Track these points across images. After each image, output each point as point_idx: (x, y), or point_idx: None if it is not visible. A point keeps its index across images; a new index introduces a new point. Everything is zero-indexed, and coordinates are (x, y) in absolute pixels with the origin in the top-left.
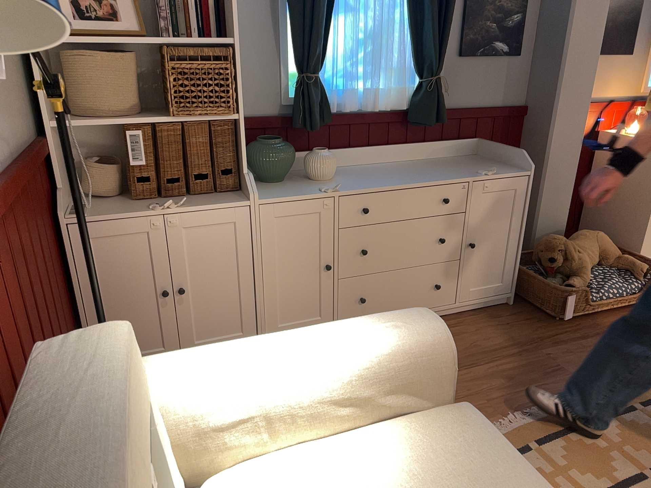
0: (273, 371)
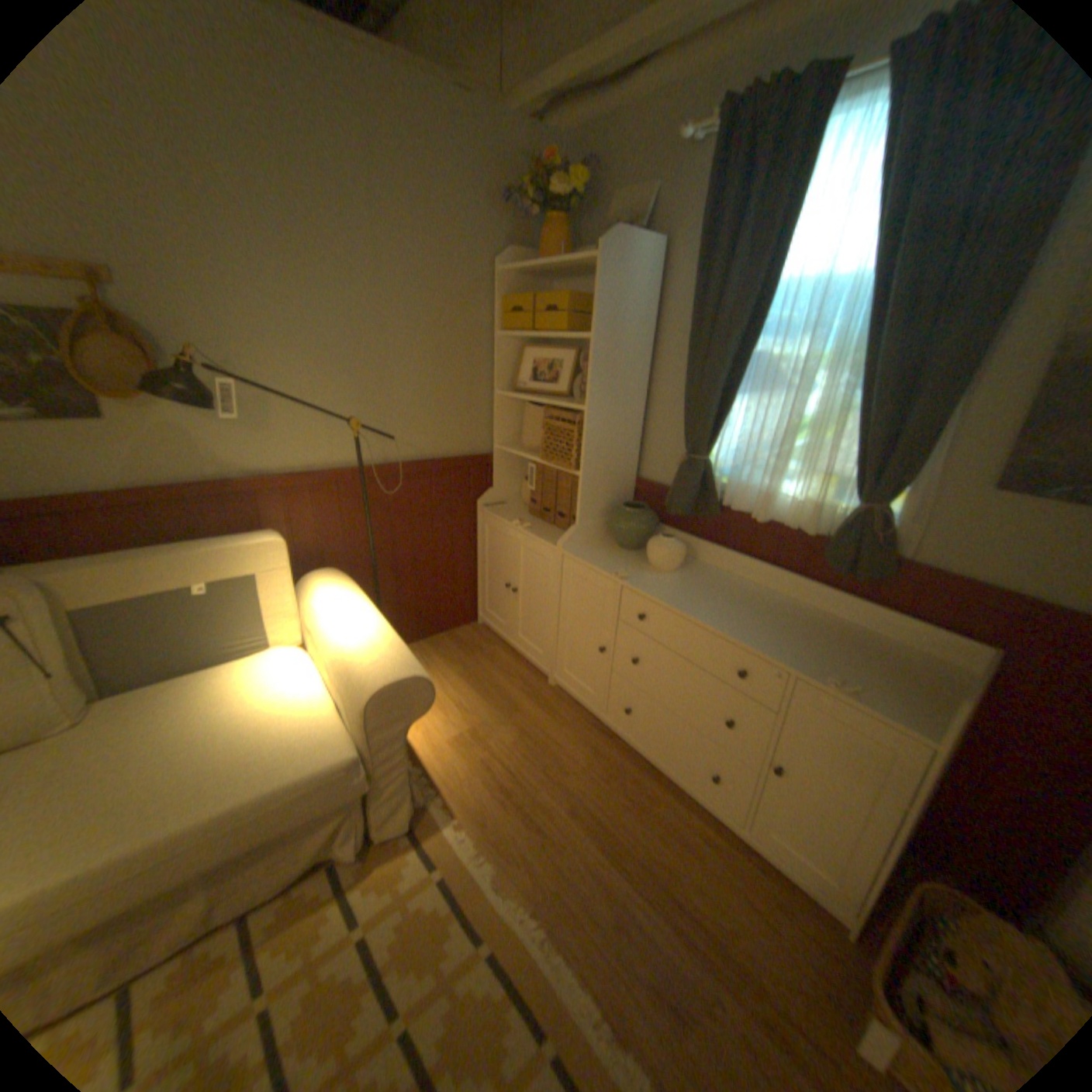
0: (328, 622)
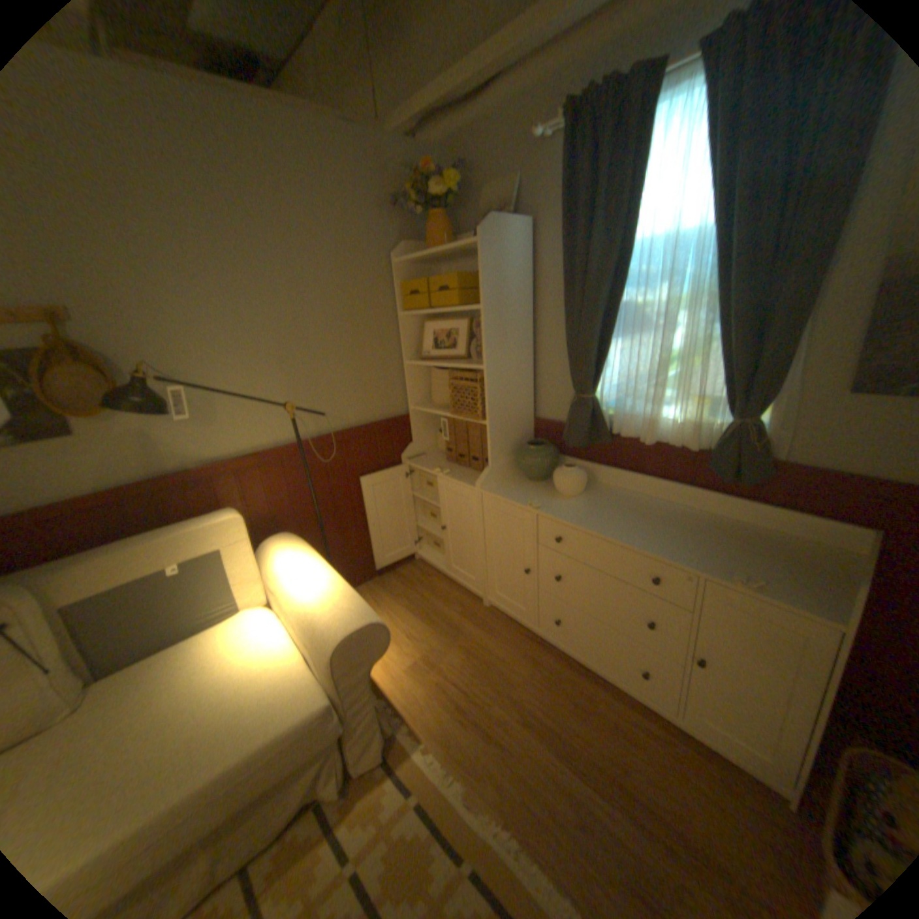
0: (288, 582)
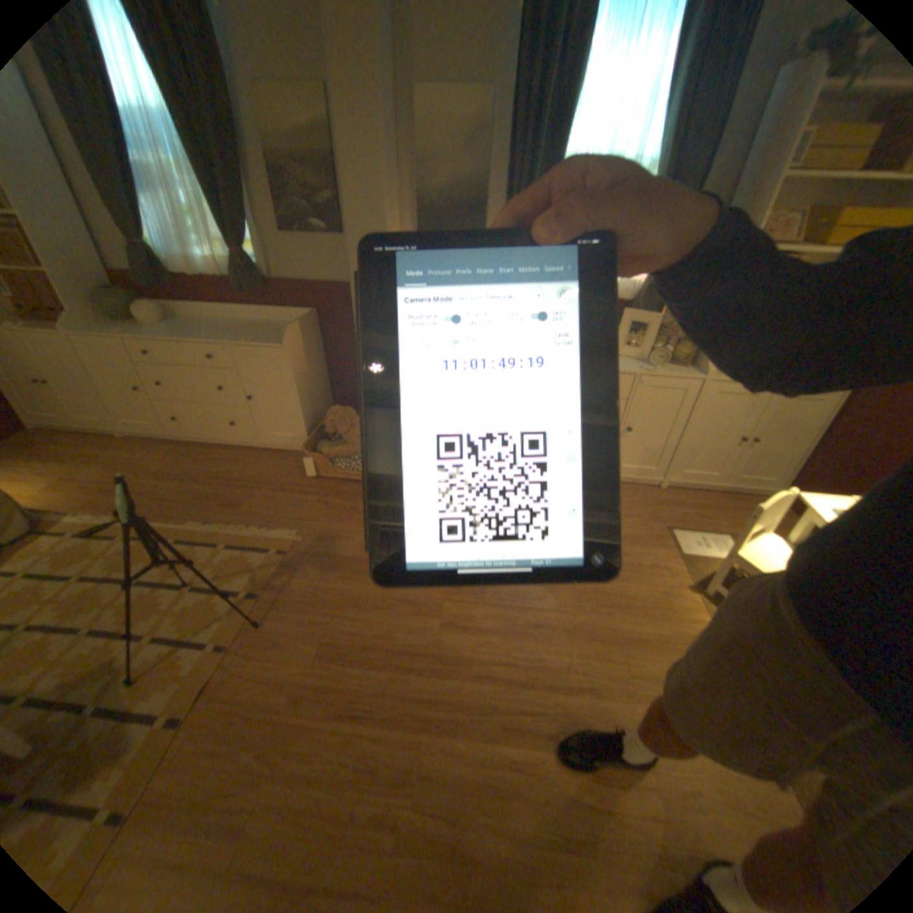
0: None
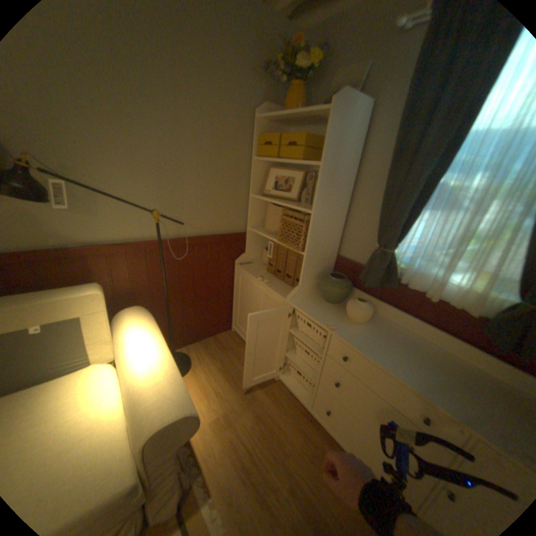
0: (128, 355)
